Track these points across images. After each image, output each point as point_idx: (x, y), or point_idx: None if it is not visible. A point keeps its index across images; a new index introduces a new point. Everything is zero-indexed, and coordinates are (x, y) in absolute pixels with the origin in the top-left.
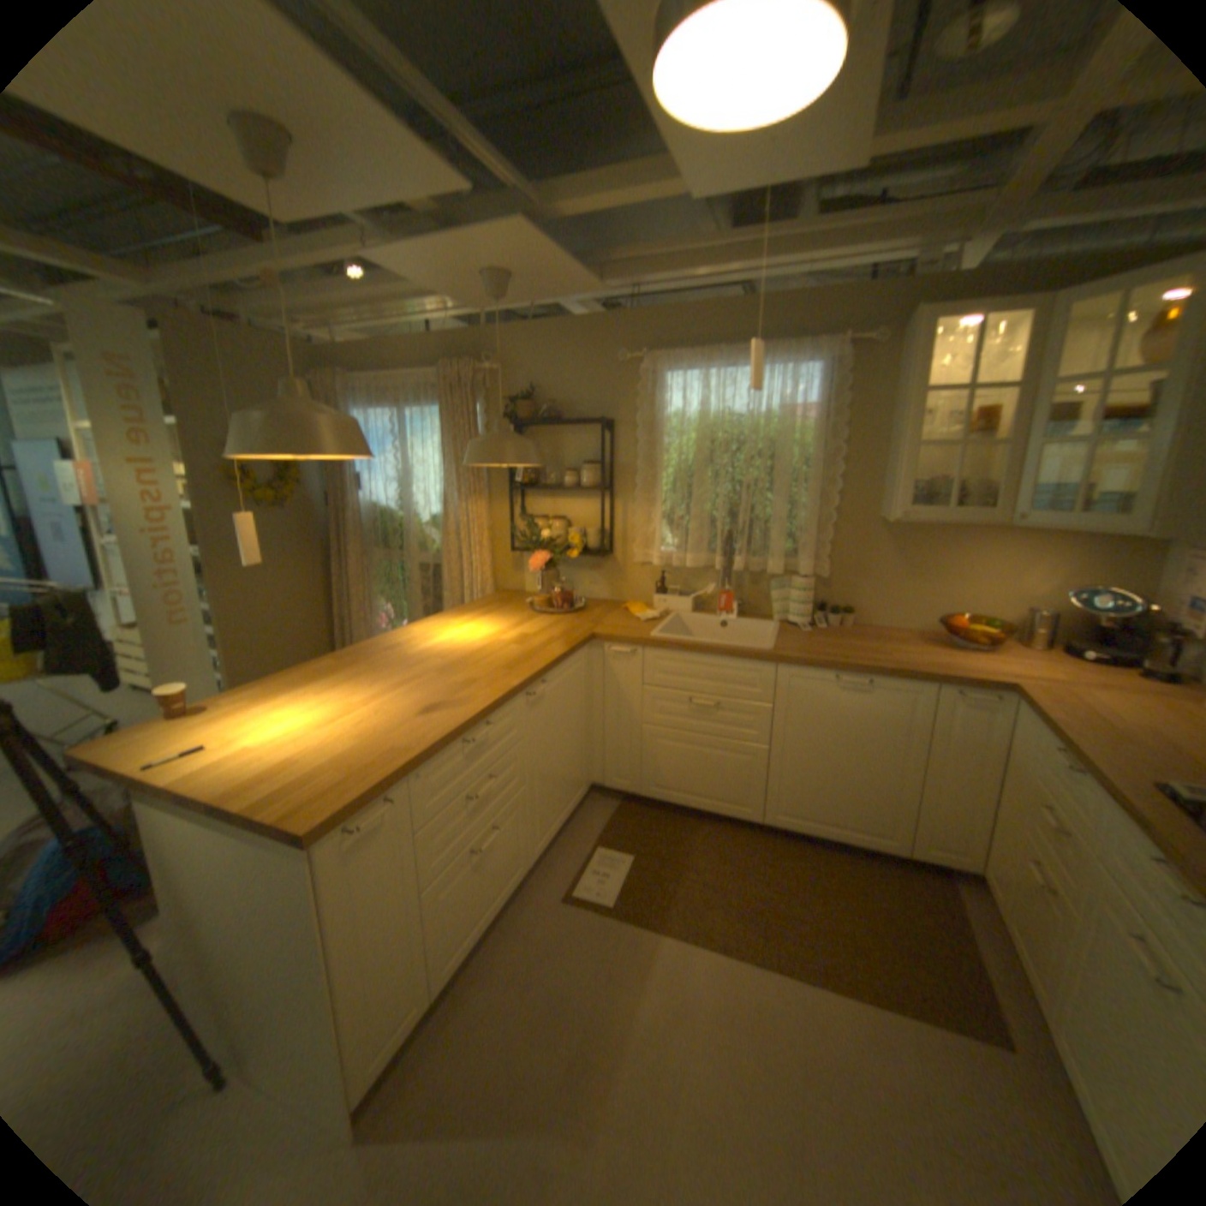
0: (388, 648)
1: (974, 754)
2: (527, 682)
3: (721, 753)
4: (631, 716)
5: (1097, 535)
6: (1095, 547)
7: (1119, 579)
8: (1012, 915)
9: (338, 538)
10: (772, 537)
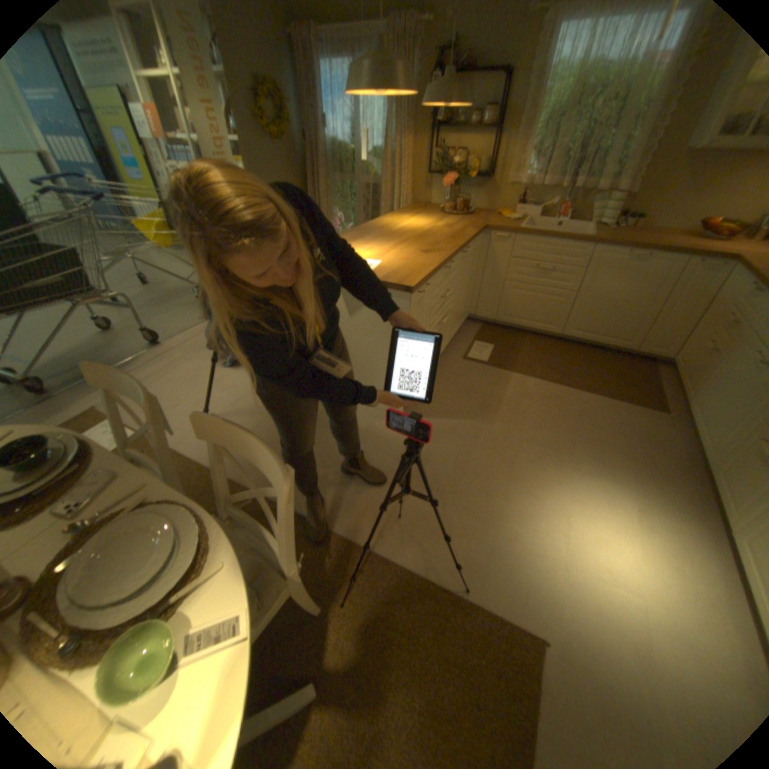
0: (378, 227)
1: (695, 295)
2: (464, 244)
3: (547, 296)
4: (499, 276)
5: None
6: None
7: None
8: (685, 369)
9: (311, 163)
10: (608, 162)
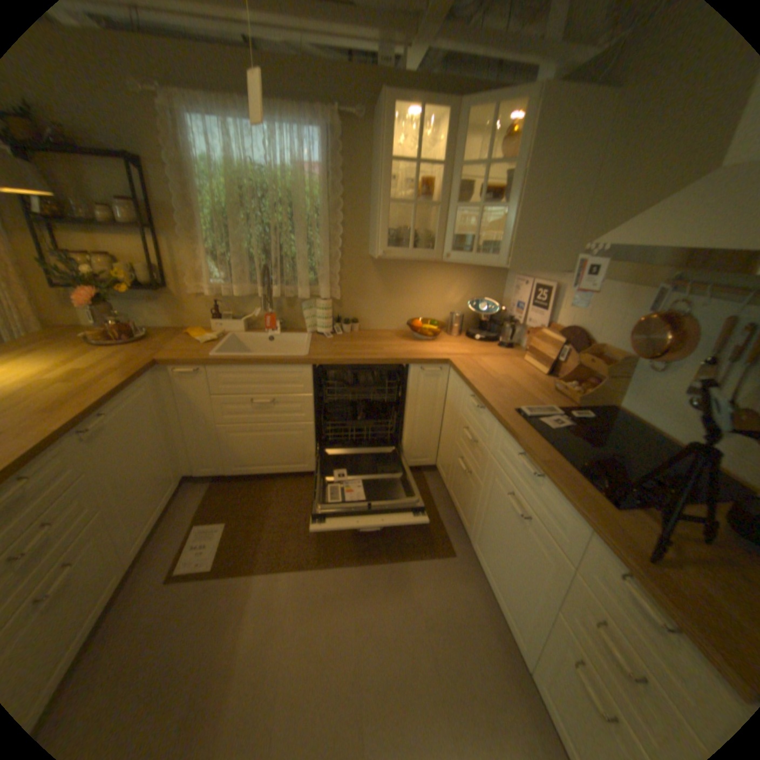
0: None
1: (428, 402)
2: (74, 421)
3: (281, 433)
4: (205, 421)
5: (478, 268)
6: (477, 275)
7: (487, 293)
8: (449, 485)
9: None
10: (299, 270)
